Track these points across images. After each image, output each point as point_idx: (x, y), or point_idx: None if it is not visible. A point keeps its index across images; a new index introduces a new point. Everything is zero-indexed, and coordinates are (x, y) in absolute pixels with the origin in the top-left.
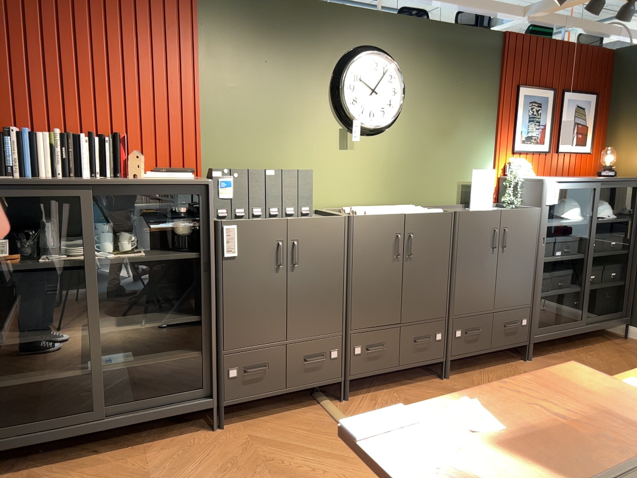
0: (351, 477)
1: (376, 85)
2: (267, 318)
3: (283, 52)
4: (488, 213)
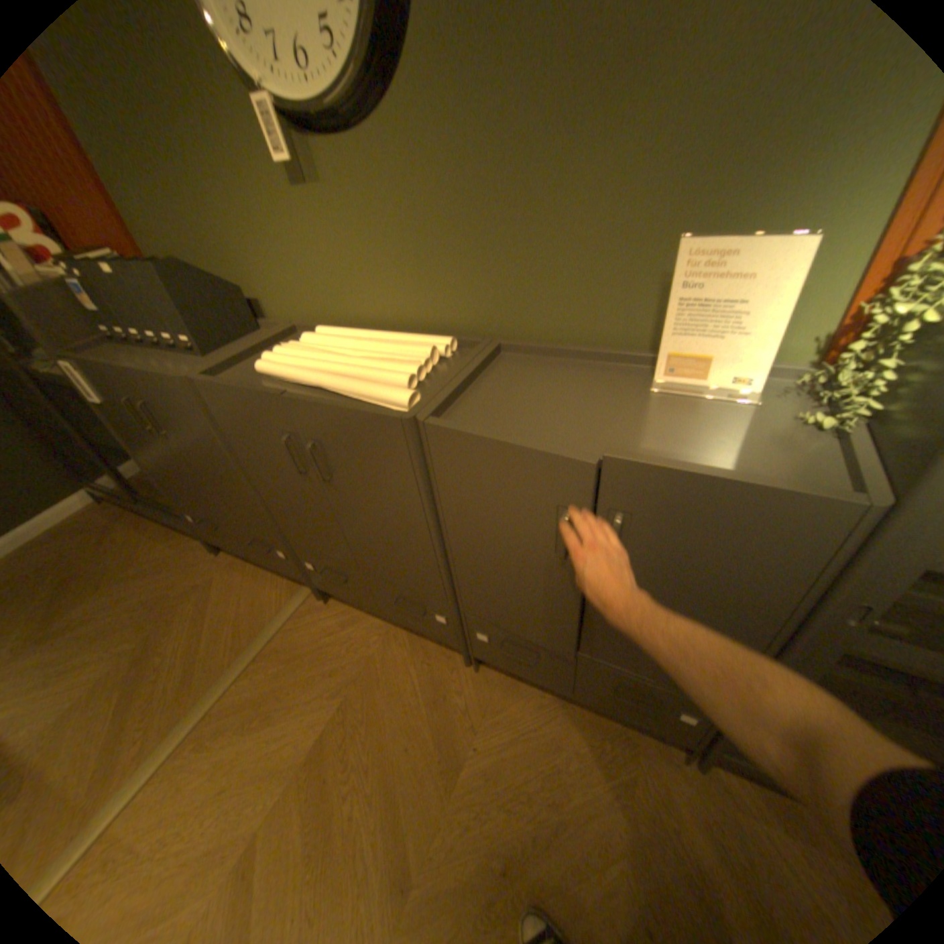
0: (153, 710)
1: None
2: (182, 484)
3: None
4: (535, 451)
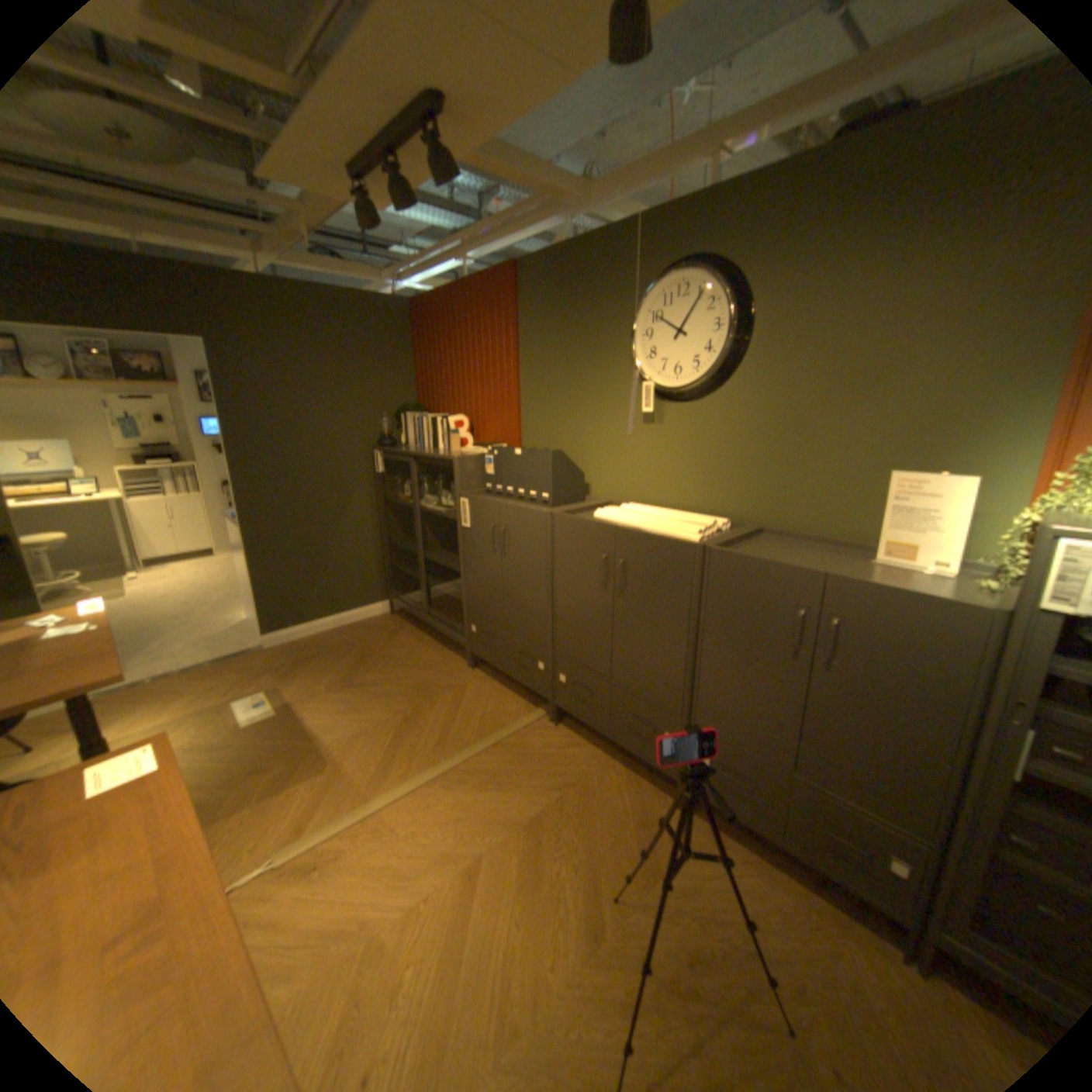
0: (418, 753)
1: (686, 320)
2: (492, 595)
3: (583, 308)
4: (784, 569)
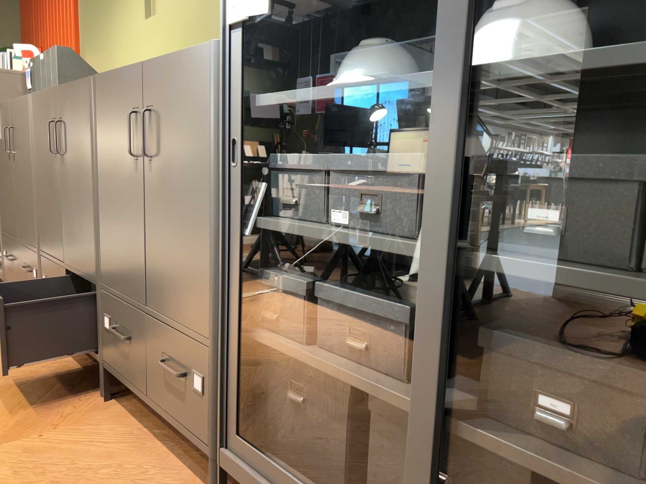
0: None
1: None
2: (11, 208)
3: None
4: (124, 74)
